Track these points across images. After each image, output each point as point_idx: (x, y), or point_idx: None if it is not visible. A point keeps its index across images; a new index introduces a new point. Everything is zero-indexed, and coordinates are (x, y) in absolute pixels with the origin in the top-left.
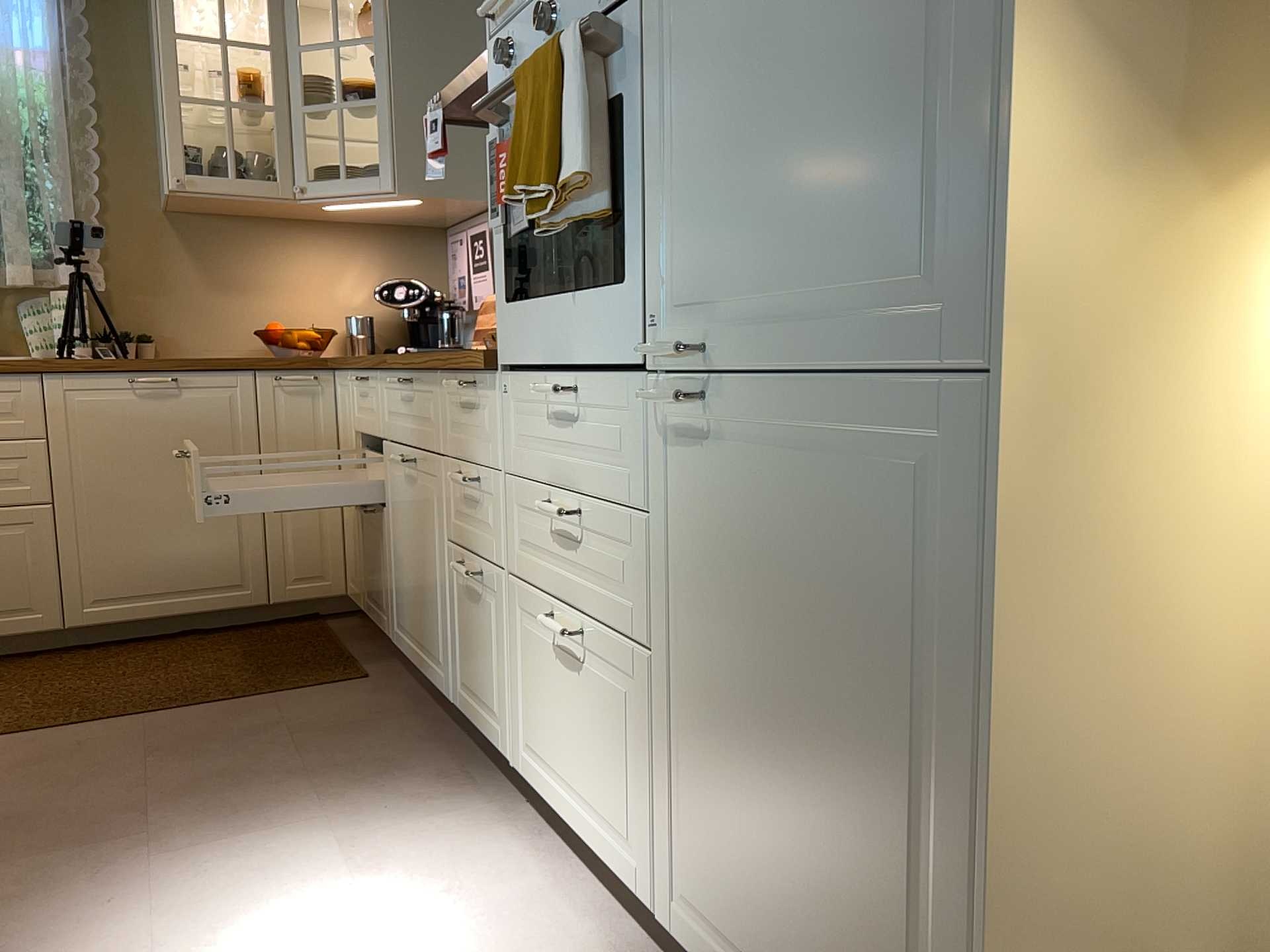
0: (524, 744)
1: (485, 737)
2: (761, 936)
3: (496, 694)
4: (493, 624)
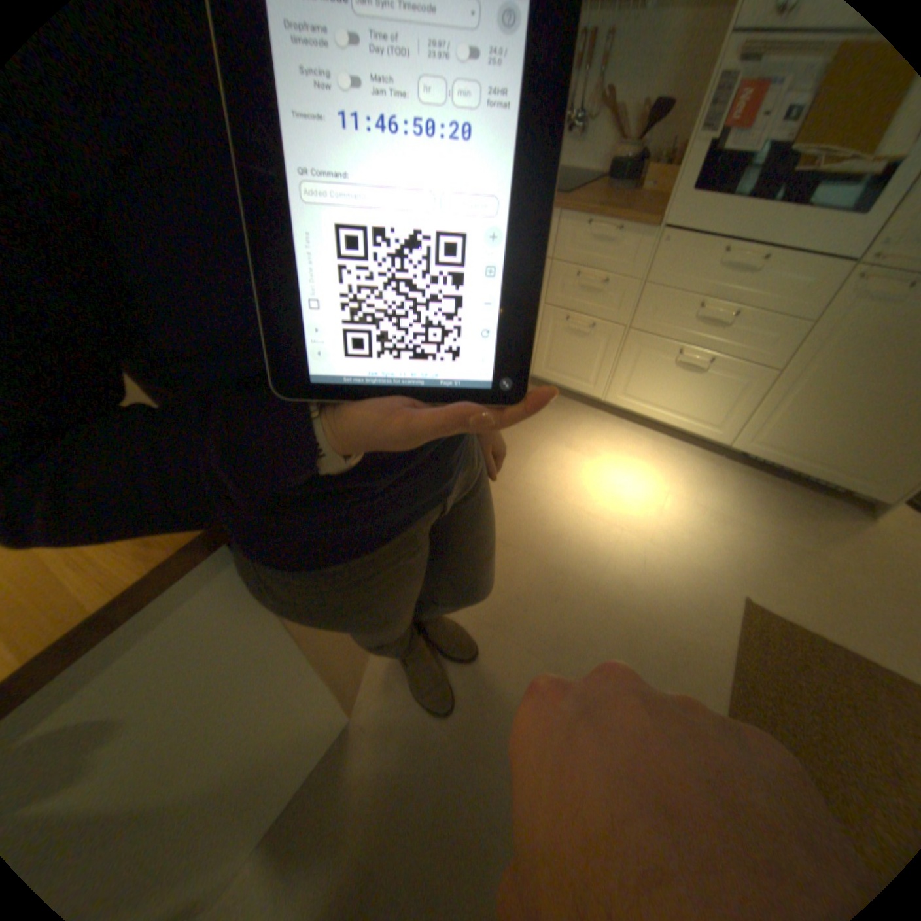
0: (618, 390)
1: (568, 386)
2: (812, 446)
3: (591, 371)
4: (599, 344)
